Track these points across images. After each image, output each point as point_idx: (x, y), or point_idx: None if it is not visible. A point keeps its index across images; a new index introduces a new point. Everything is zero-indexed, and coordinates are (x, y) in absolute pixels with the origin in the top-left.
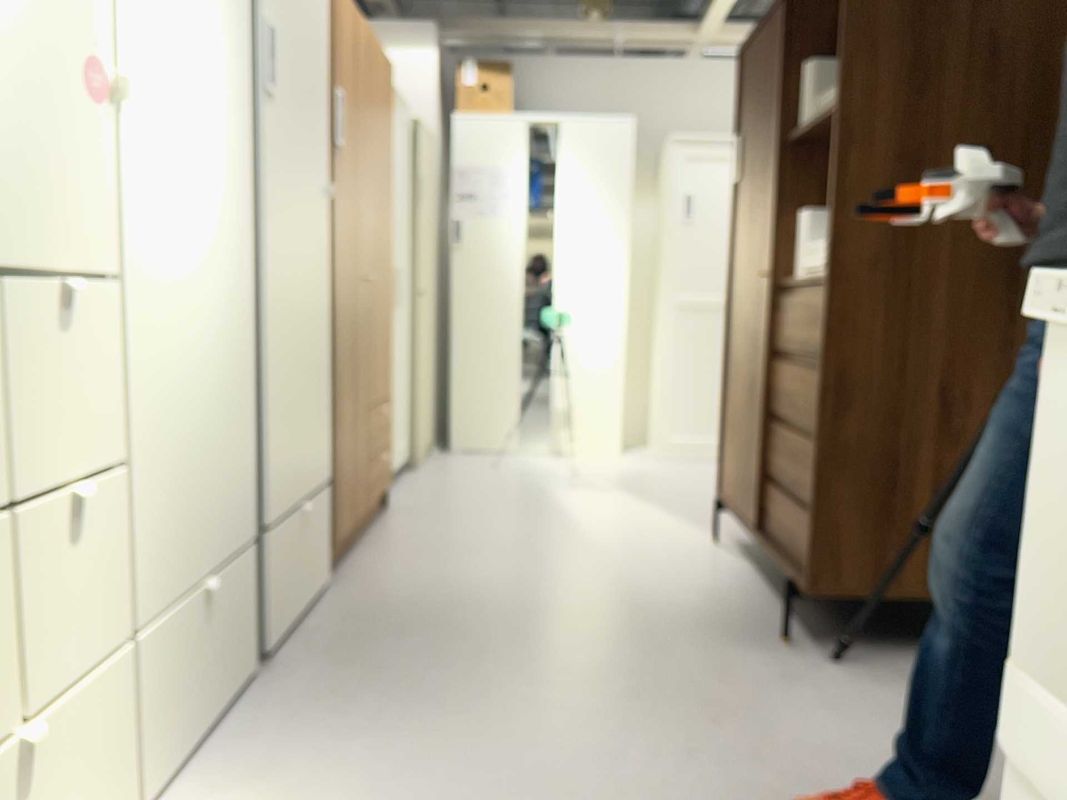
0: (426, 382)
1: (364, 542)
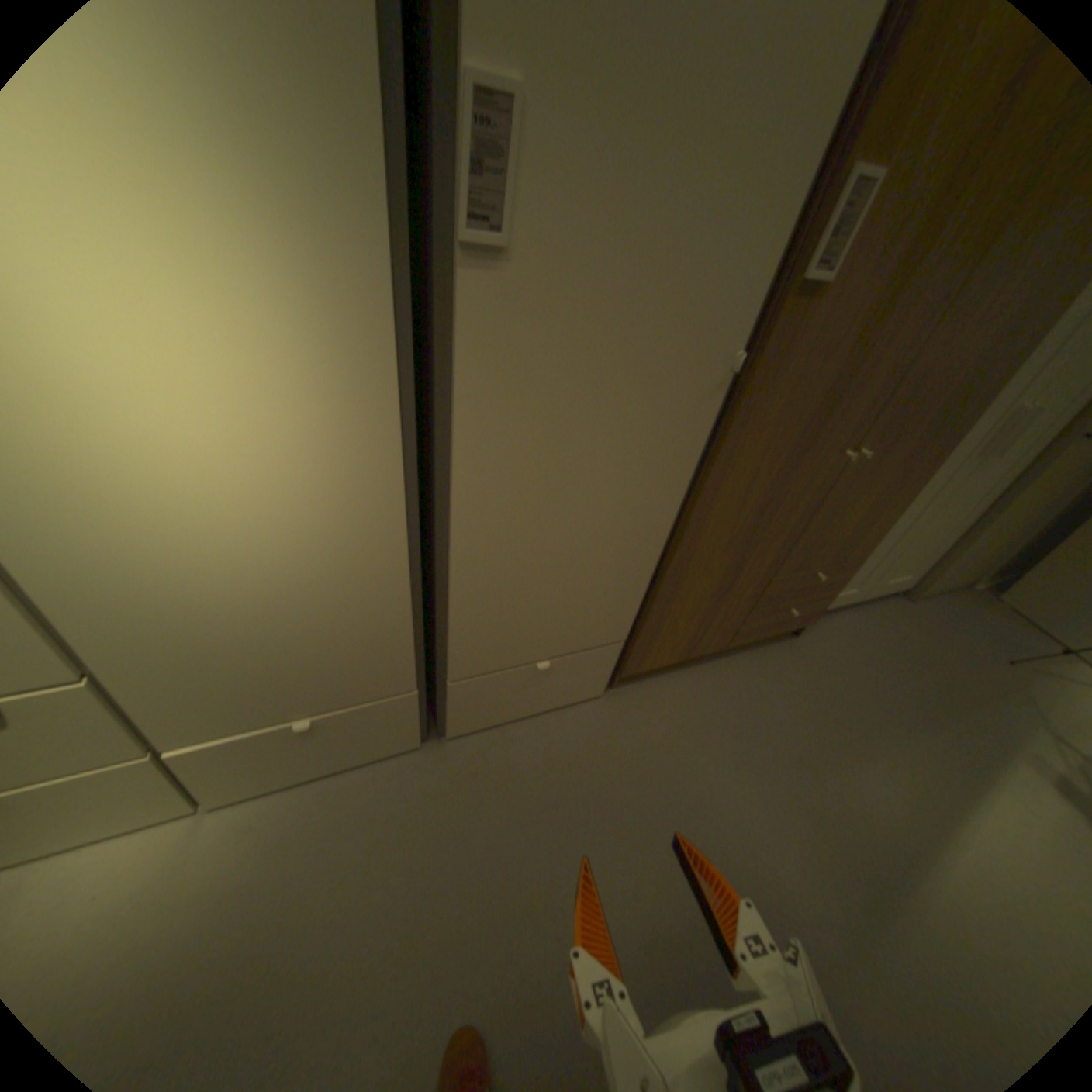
0: (1011, 530)
1: (708, 666)
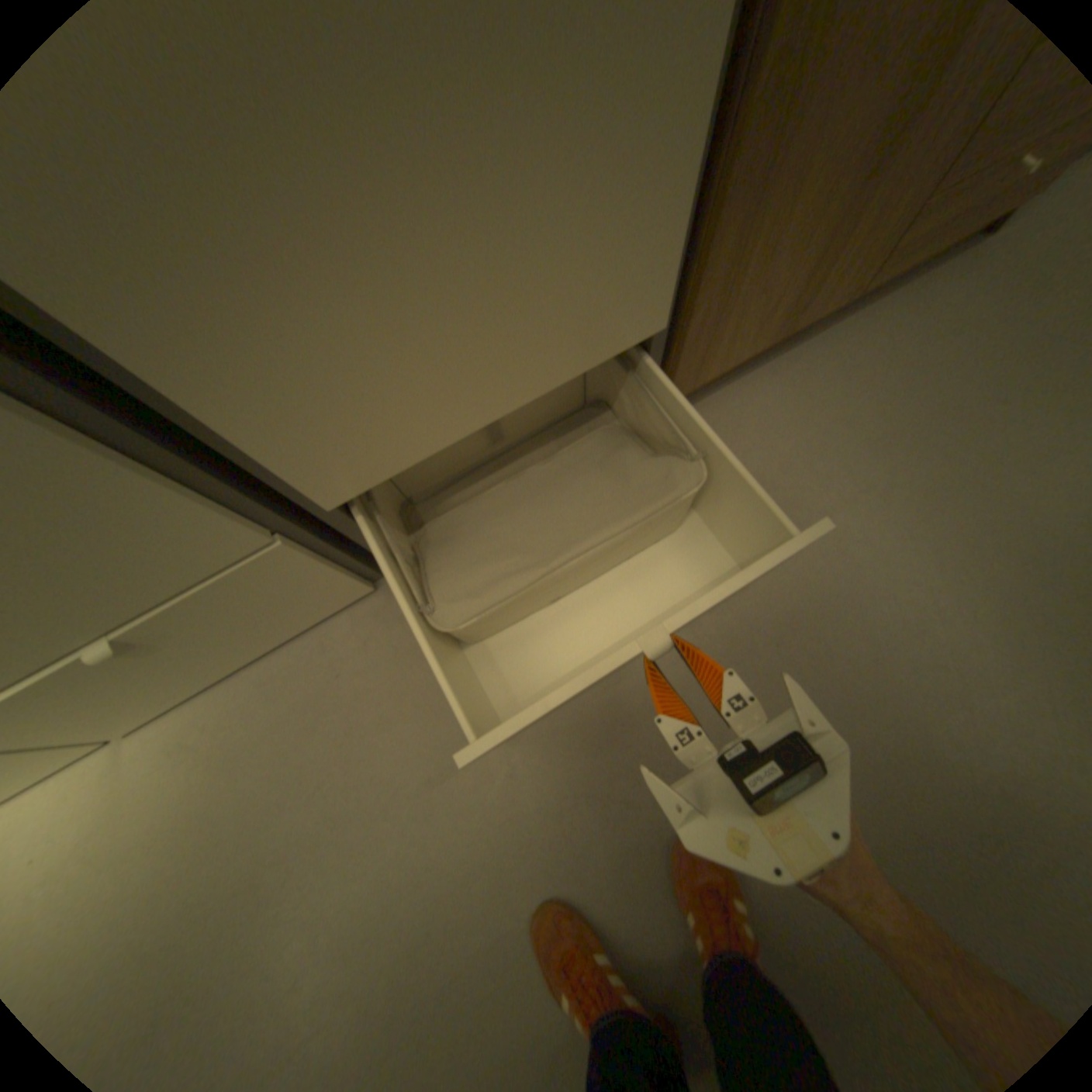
0: None
1: (821, 338)
